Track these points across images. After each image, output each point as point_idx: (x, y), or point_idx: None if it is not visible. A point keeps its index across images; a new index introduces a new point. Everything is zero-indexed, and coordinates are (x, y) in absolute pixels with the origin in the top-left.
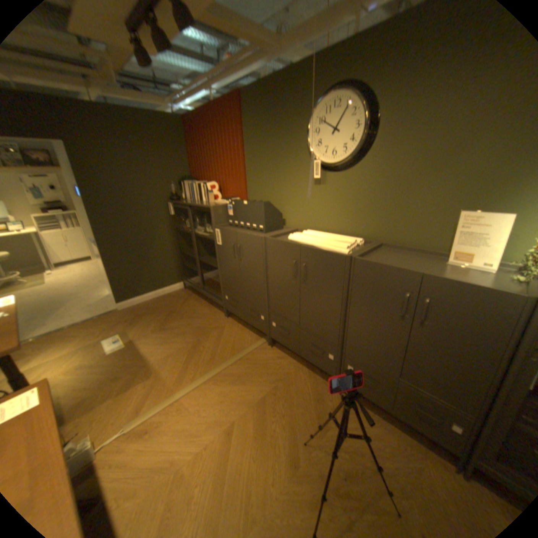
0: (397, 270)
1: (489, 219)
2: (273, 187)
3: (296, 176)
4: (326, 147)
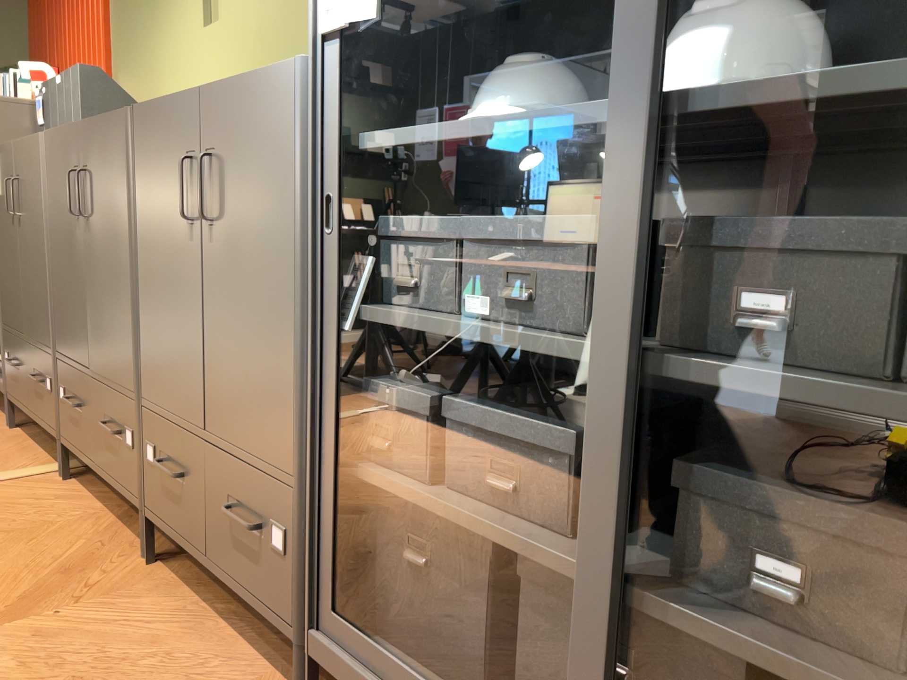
0: (175, 103)
1: None
2: (148, 57)
3: (178, 16)
4: None
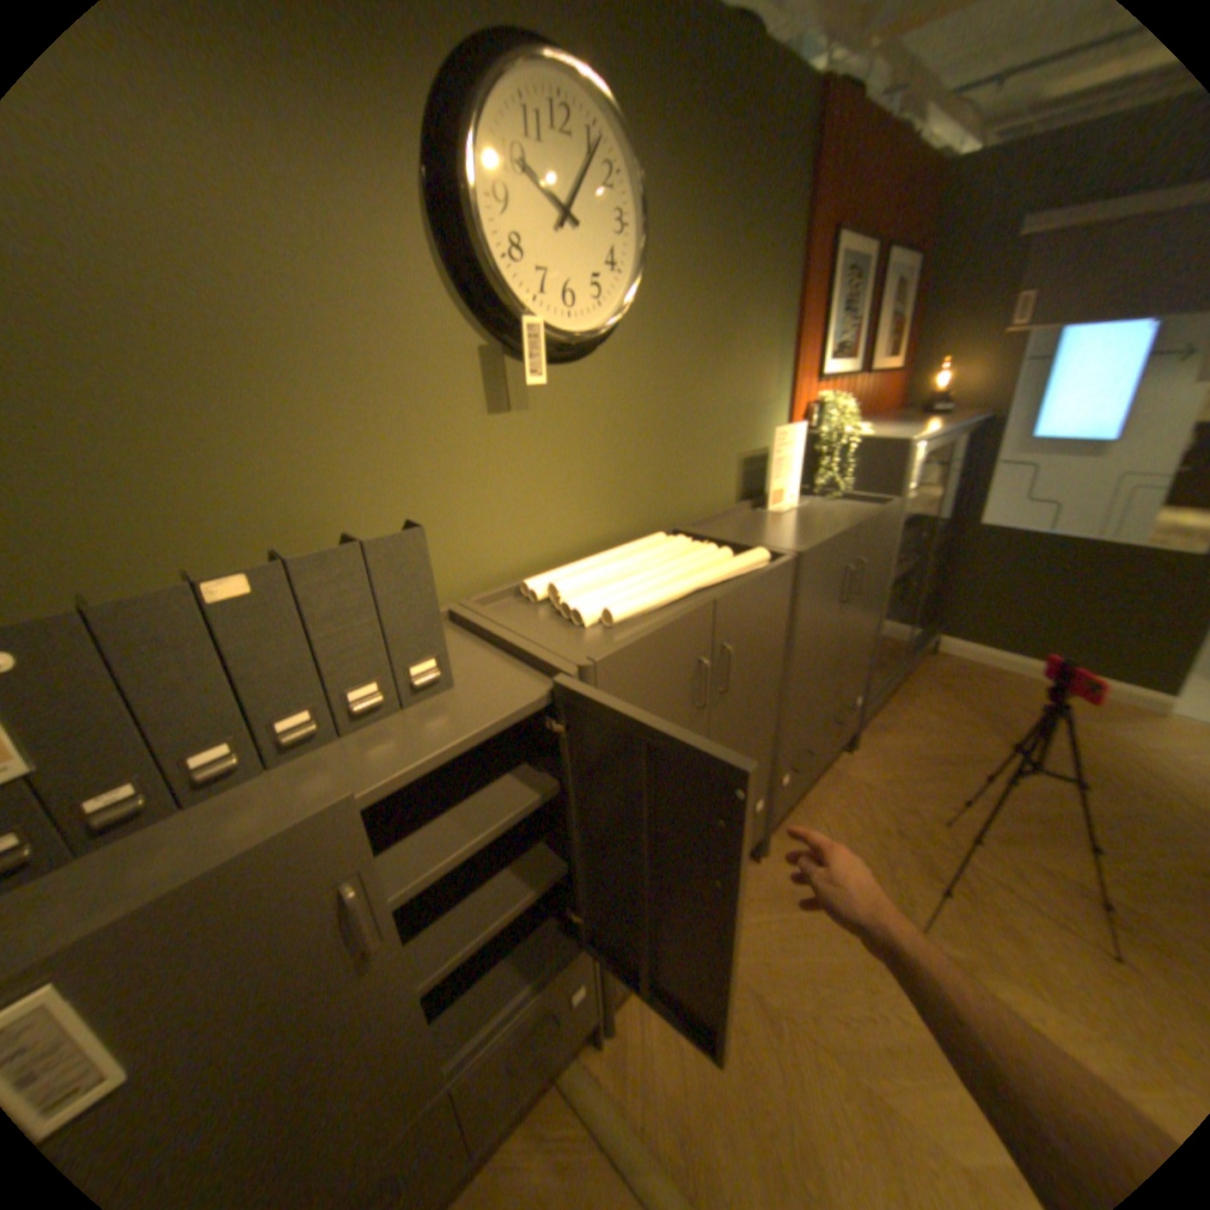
0: (842, 537)
1: (792, 435)
2: (222, 450)
3: (389, 377)
4: (539, 268)
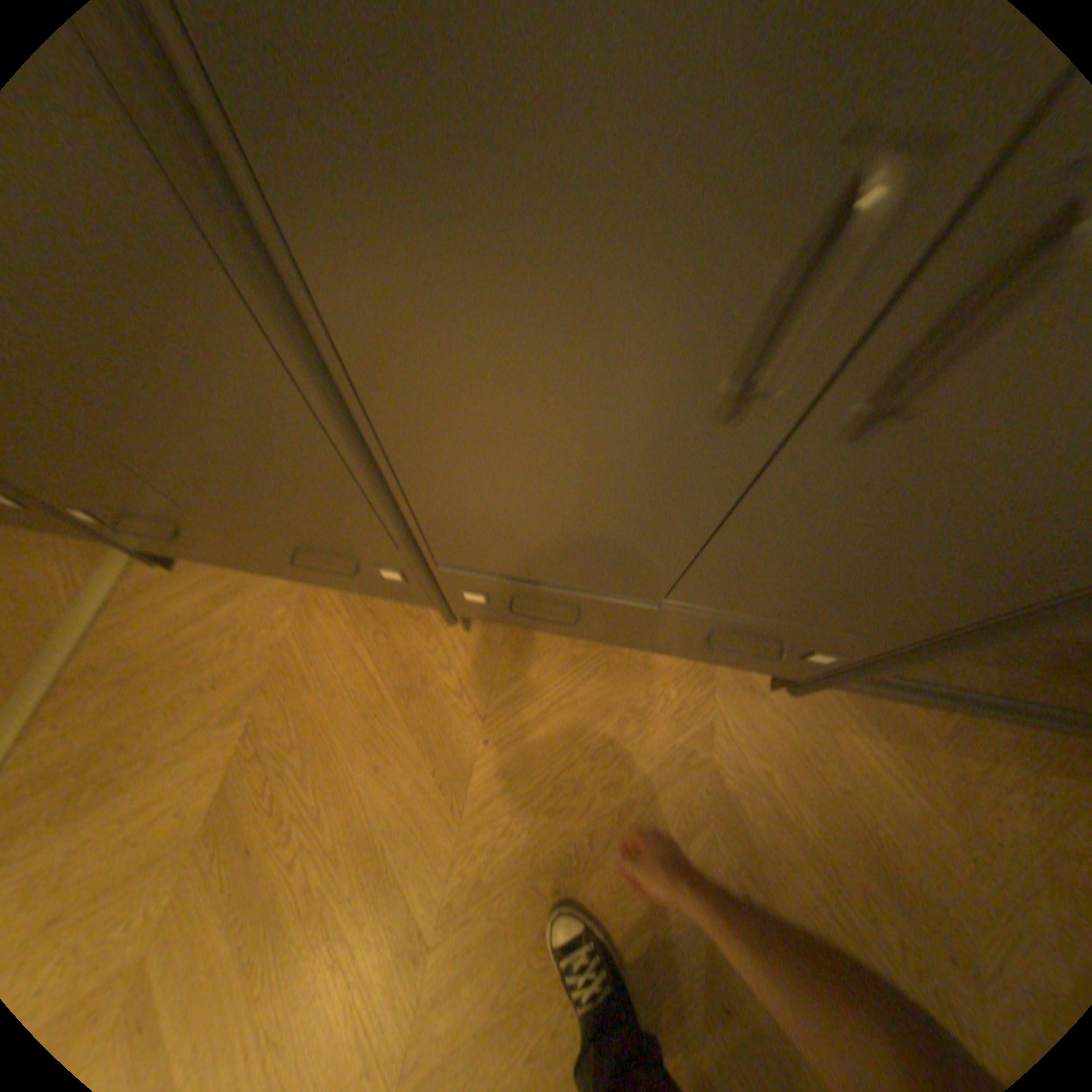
0: None
1: None
2: None
3: None
4: None
